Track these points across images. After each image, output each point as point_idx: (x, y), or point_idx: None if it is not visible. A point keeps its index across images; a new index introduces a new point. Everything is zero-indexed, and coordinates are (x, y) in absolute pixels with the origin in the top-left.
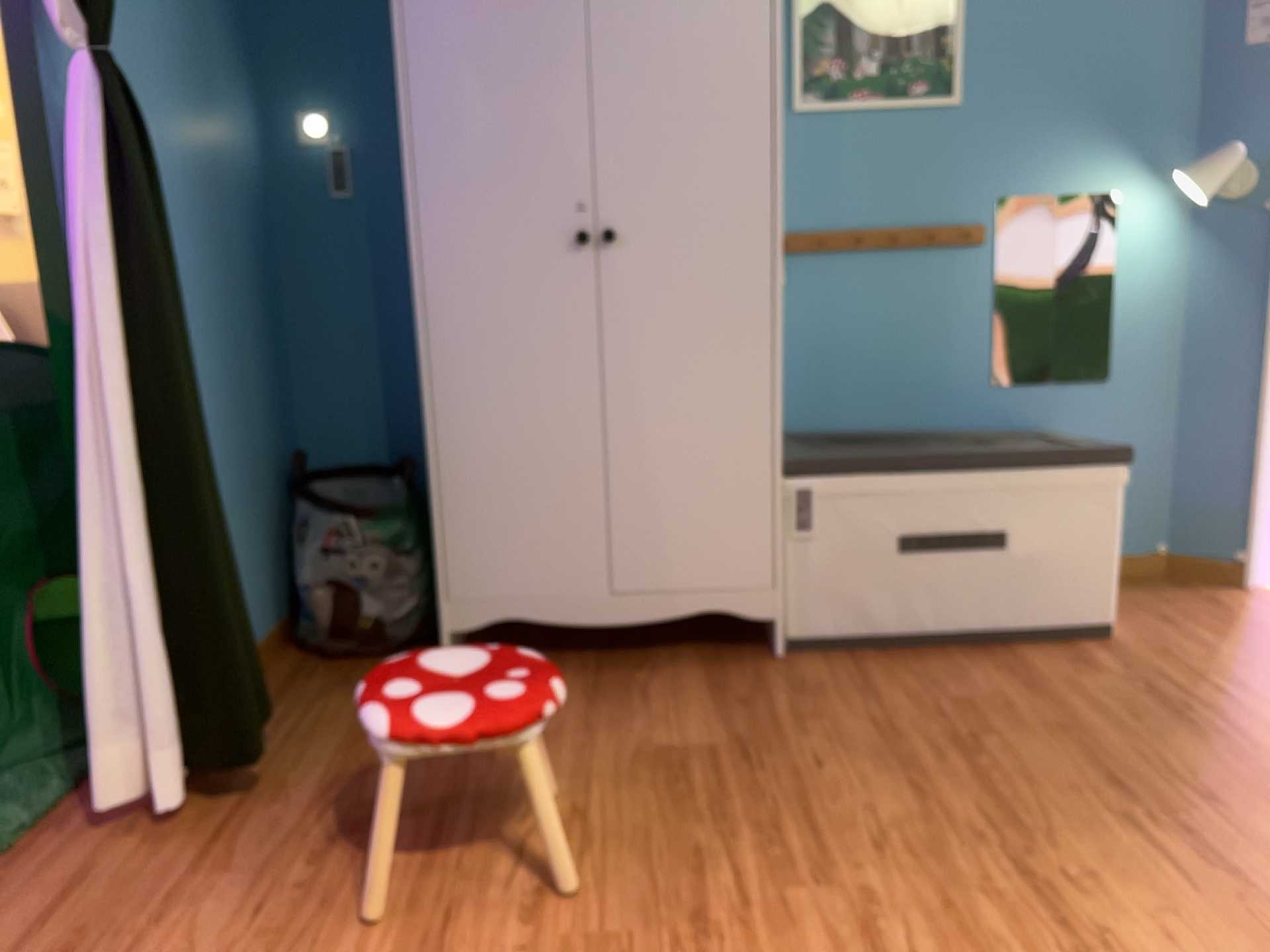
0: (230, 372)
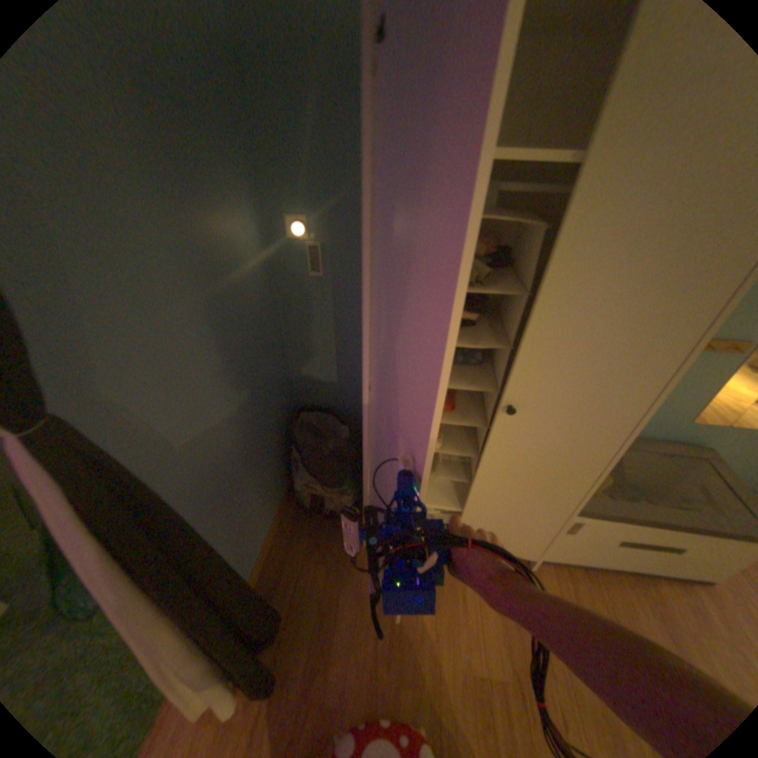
0: (251, 413)
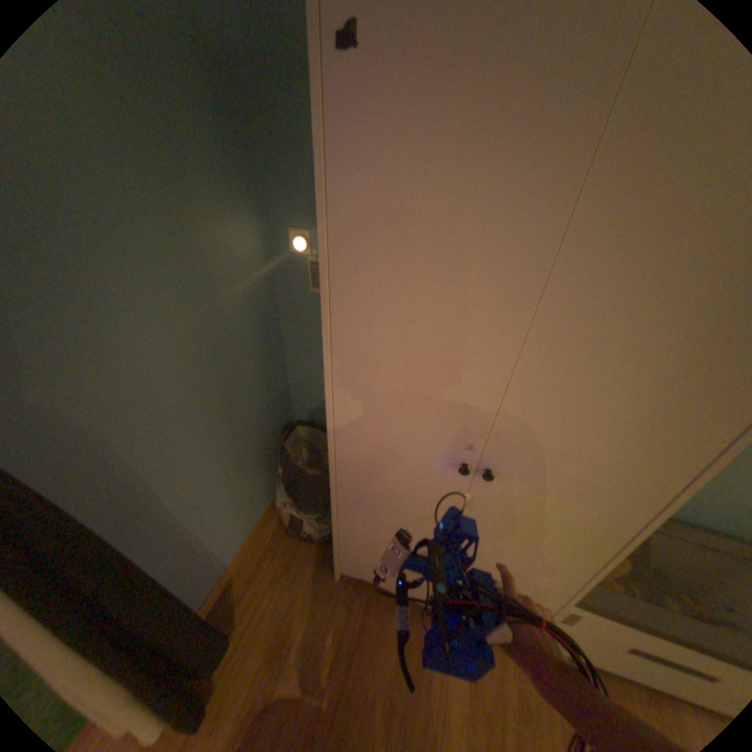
0: (231, 425)
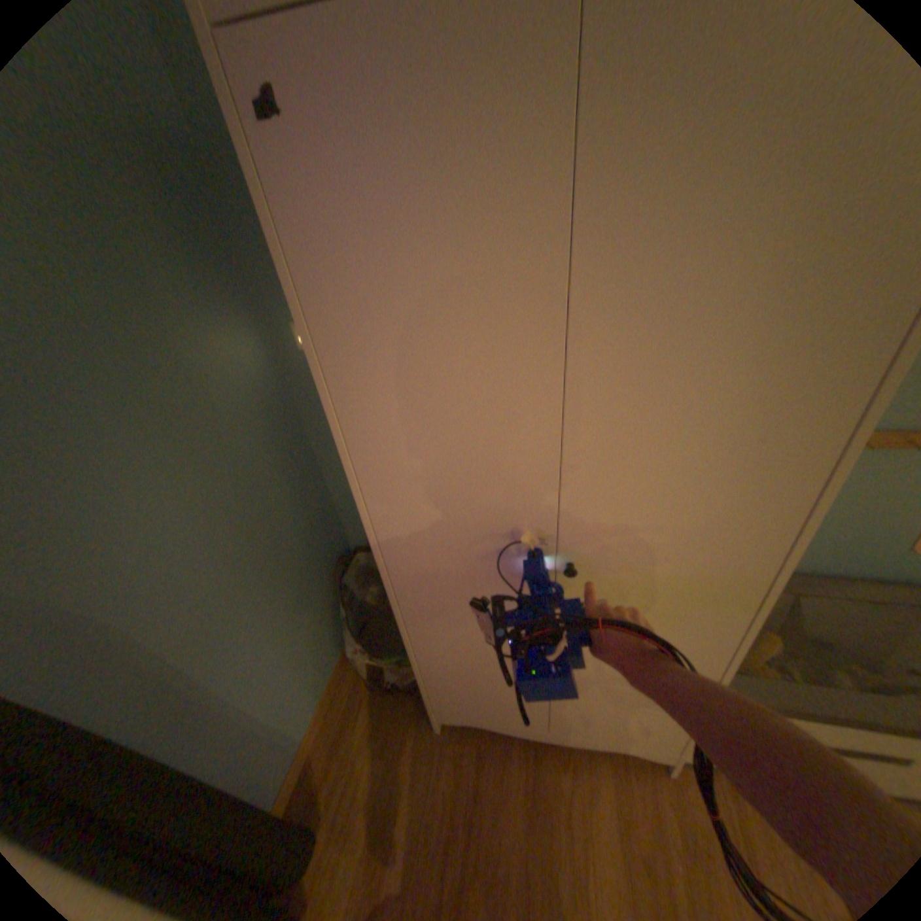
0: (268, 570)
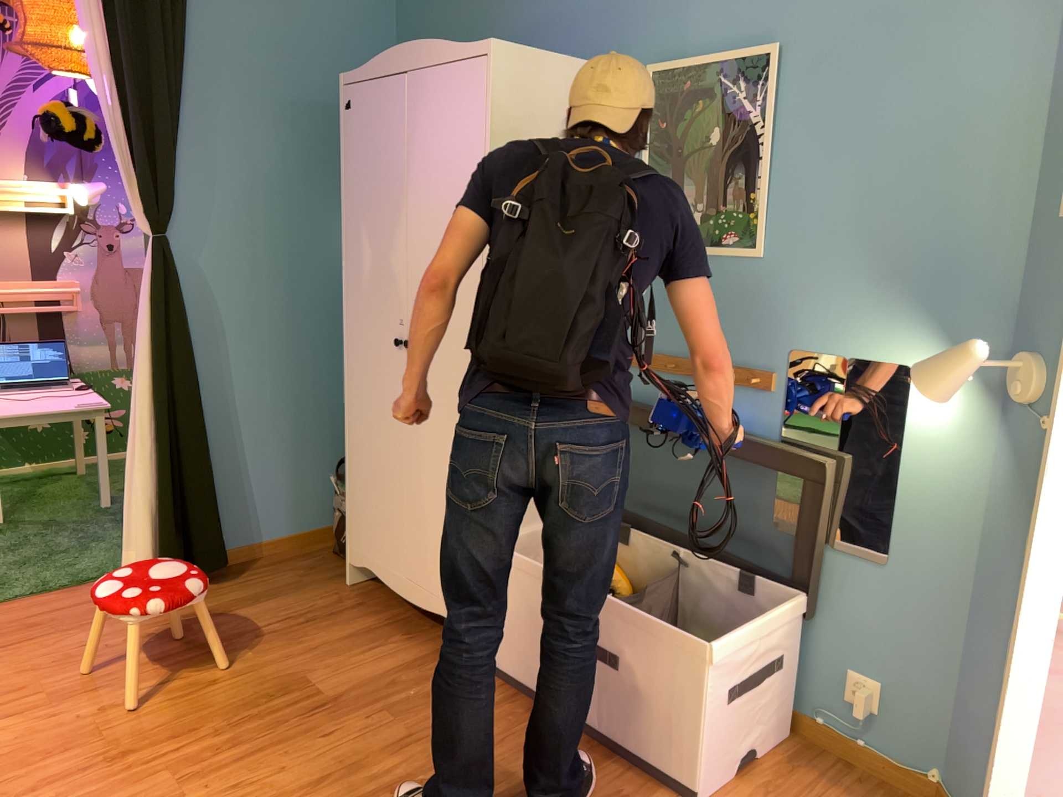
0: (310, 378)
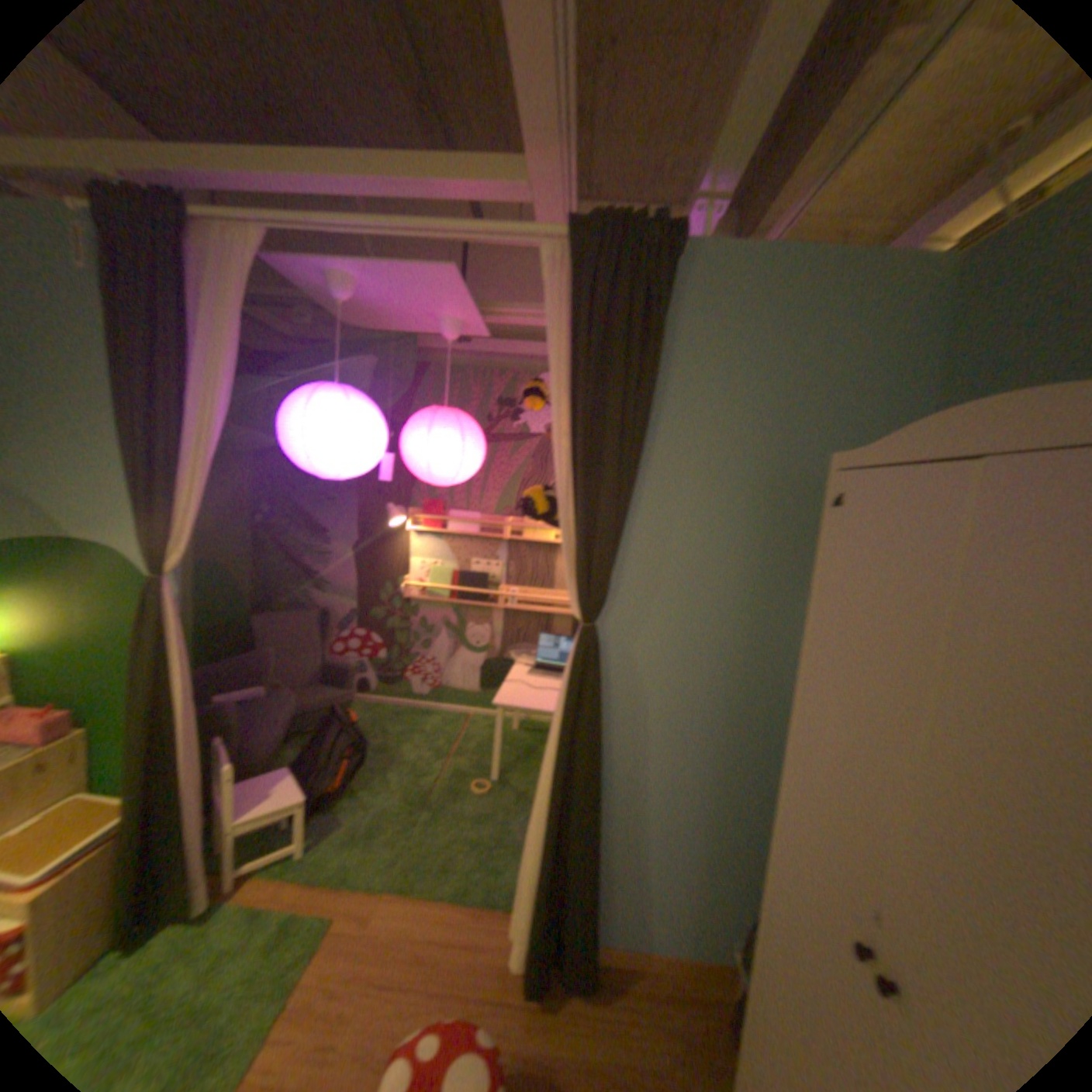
0: (743, 795)
